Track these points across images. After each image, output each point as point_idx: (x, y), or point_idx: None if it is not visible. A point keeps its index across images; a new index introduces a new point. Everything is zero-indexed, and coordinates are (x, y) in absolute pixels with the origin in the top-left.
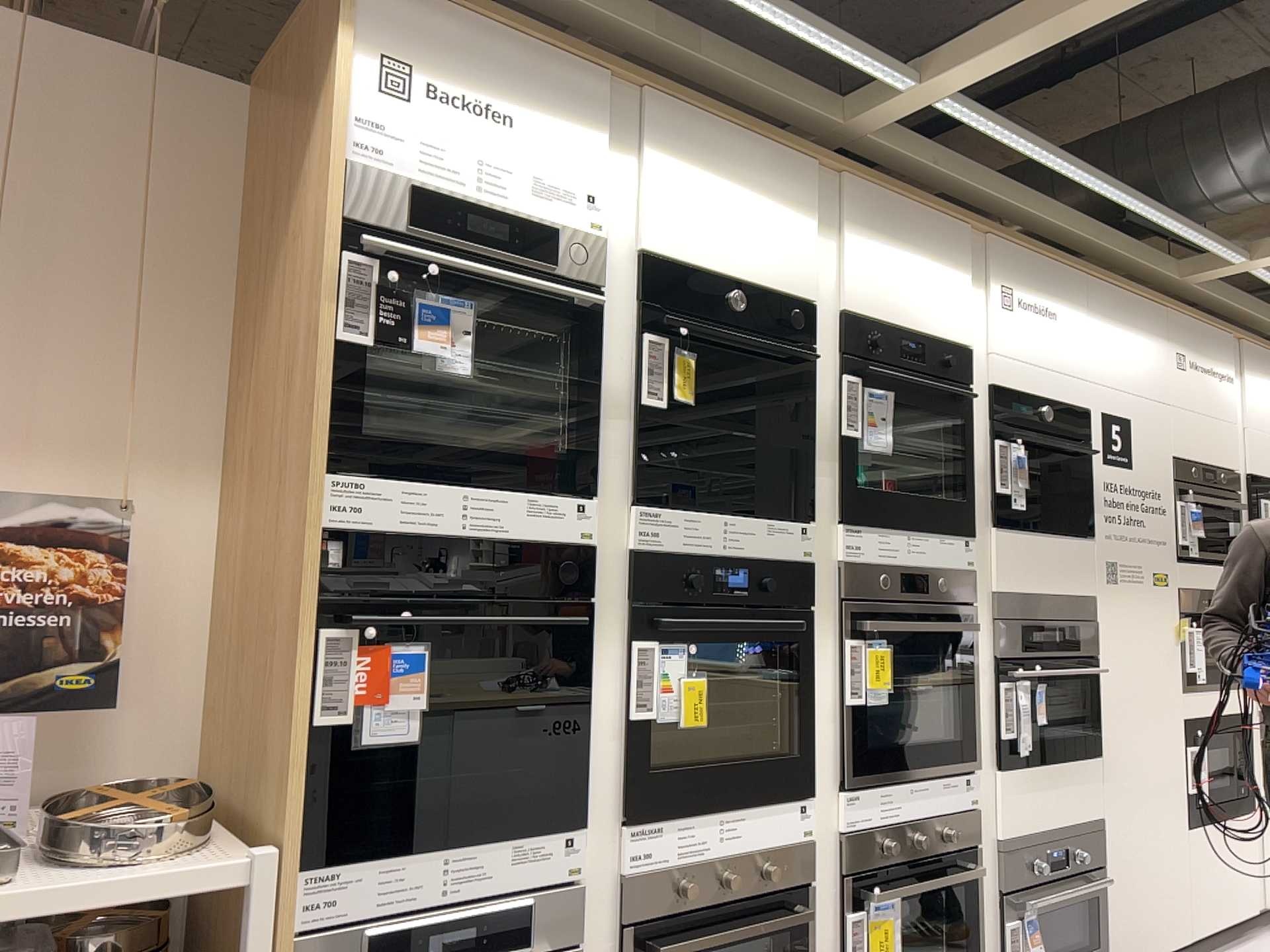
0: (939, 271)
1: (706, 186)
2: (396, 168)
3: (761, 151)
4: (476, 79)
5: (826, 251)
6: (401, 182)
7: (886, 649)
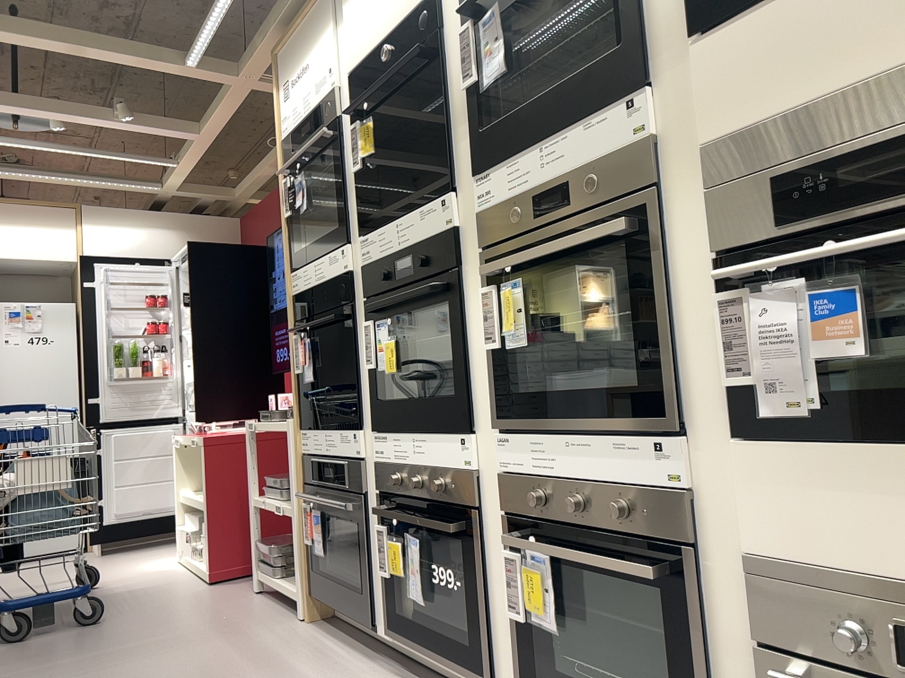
0: None
1: None
2: (288, 131)
3: None
4: (298, 62)
5: None
6: (288, 137)
7: (514, 288)
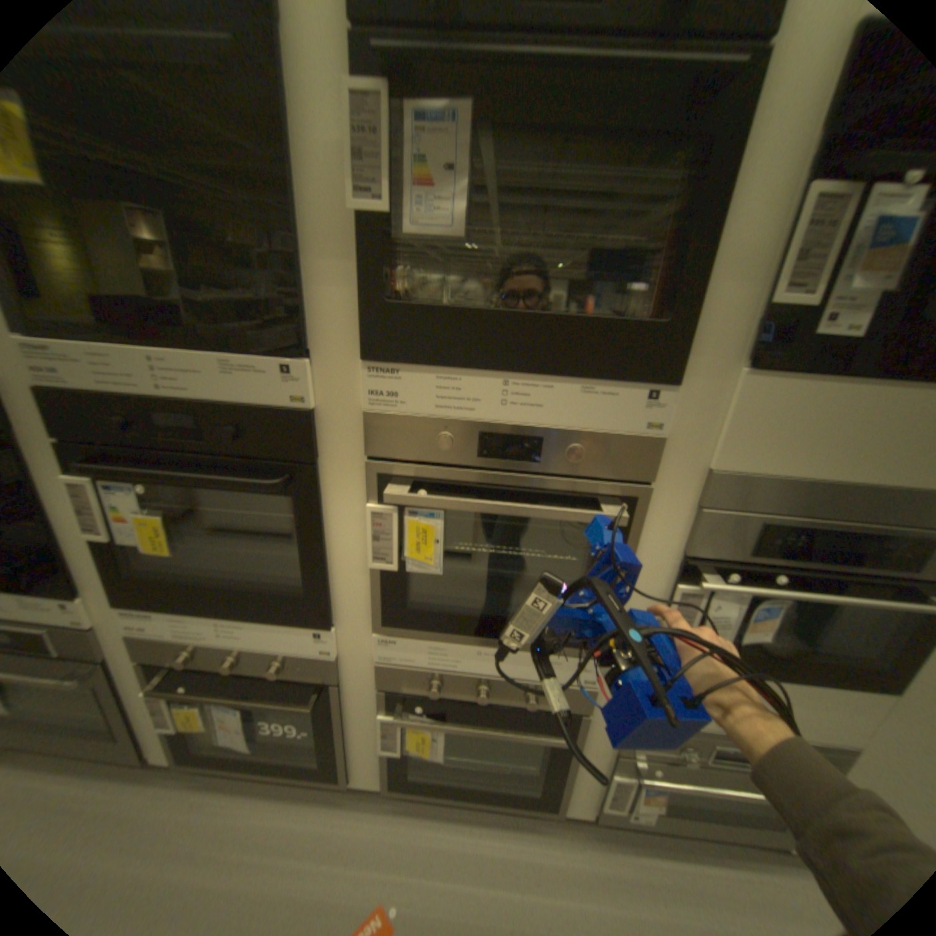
0: None
1: None
2: None
3: None
4: None
5: None
6: None
7: (436, 523)
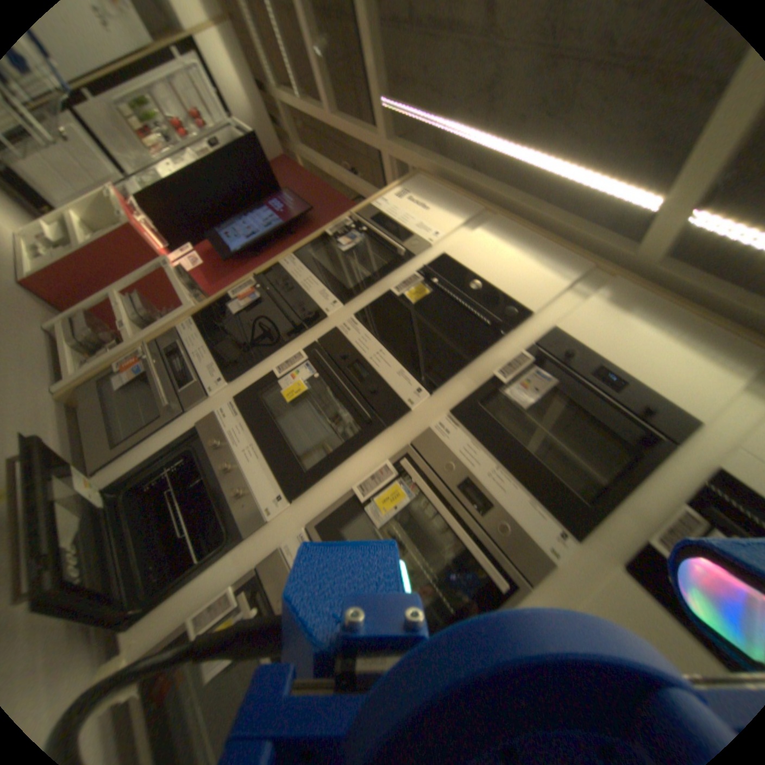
0: (692, 357)
1: (498, 248)
2: (378, 210)
3: (549, 248)
4: (425, 199)
5: (568, 302)
6: (375, 212)
7: (407, 498)
